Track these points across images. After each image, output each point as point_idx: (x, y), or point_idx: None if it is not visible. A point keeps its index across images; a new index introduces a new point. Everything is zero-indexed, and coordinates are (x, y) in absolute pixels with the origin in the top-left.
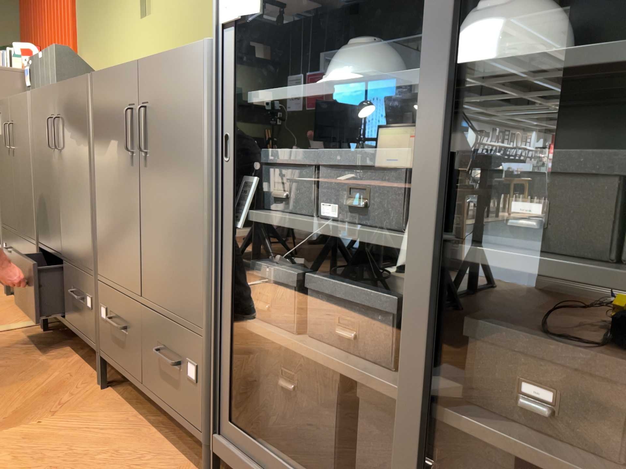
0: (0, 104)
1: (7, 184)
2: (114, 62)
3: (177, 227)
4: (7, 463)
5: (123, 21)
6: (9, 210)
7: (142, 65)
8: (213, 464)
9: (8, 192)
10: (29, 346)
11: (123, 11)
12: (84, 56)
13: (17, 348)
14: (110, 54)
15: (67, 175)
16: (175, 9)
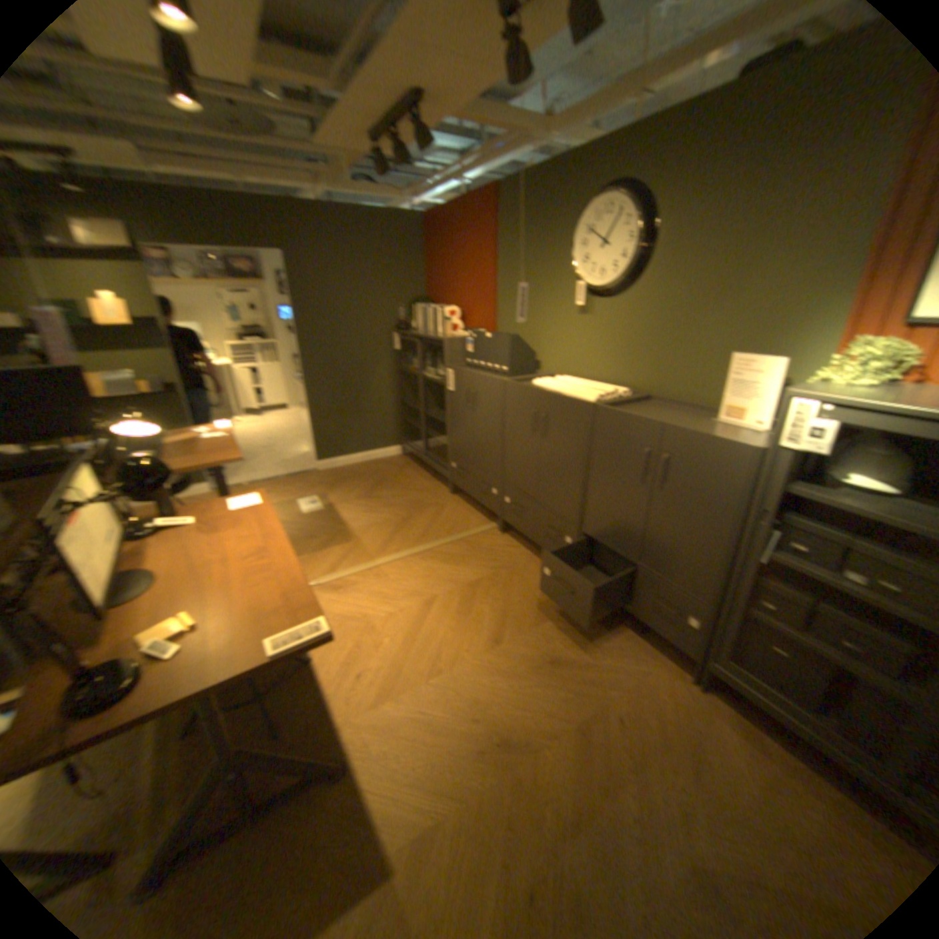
0: (456, 370)
1: (460, 426)
2: (541, 337)
3: (693, 540)
4: (561, 646)
5: (556, 308)
6: (461, 443)
7: (668, 428)
8: (705, 674)
9: (460, 432)
10: (502, 547)
11: (556, 300)
12: (503, 320)
13: (496, 549)
14: (535, 328)
15: (550, 454)
16: (622, 318)
